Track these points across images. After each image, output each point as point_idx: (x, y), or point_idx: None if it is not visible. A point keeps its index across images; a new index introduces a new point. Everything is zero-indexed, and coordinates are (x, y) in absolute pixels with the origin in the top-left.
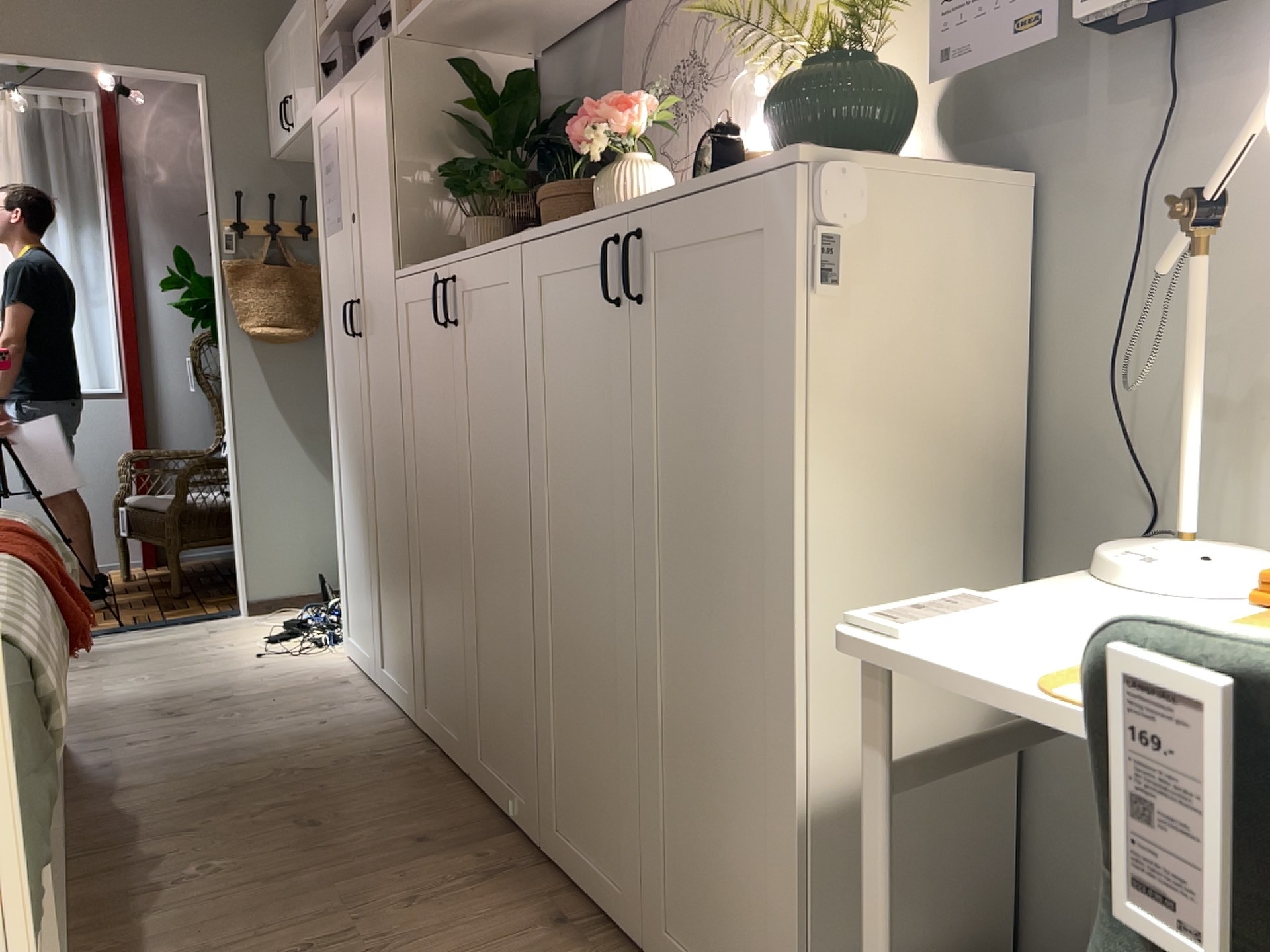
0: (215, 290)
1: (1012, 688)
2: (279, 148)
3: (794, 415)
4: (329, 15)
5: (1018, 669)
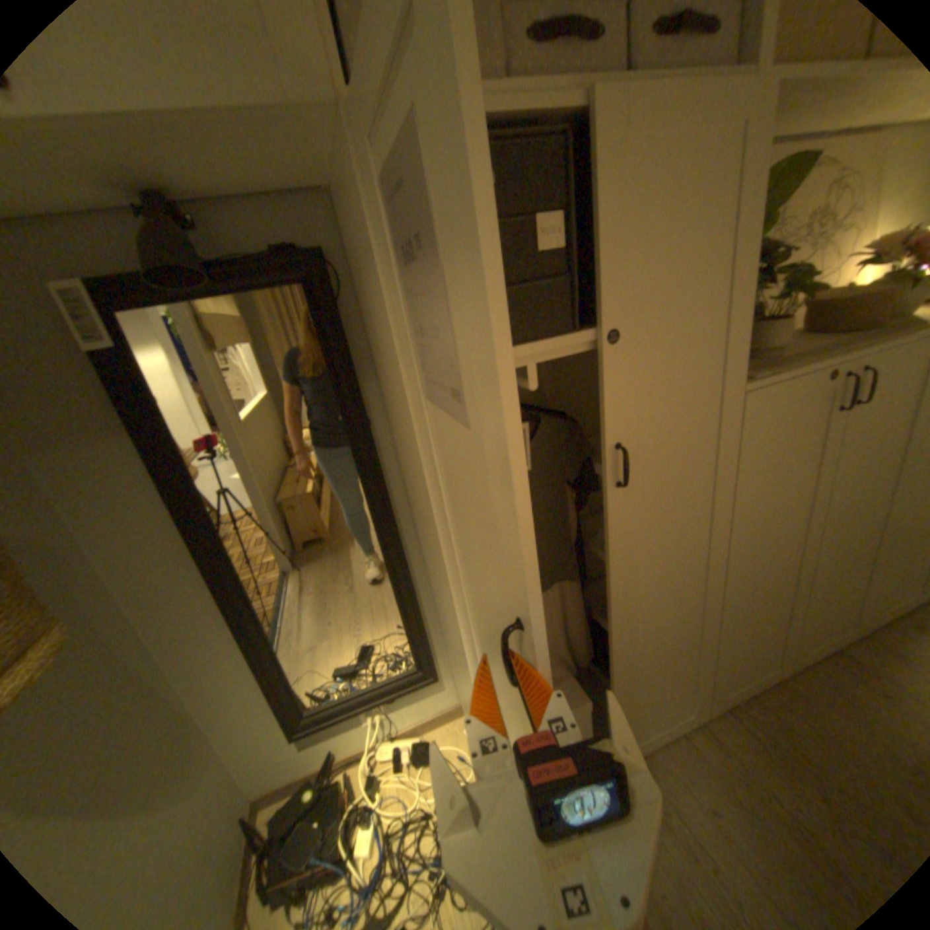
0: None
1: None
2: None
3: None
4: None
5: None
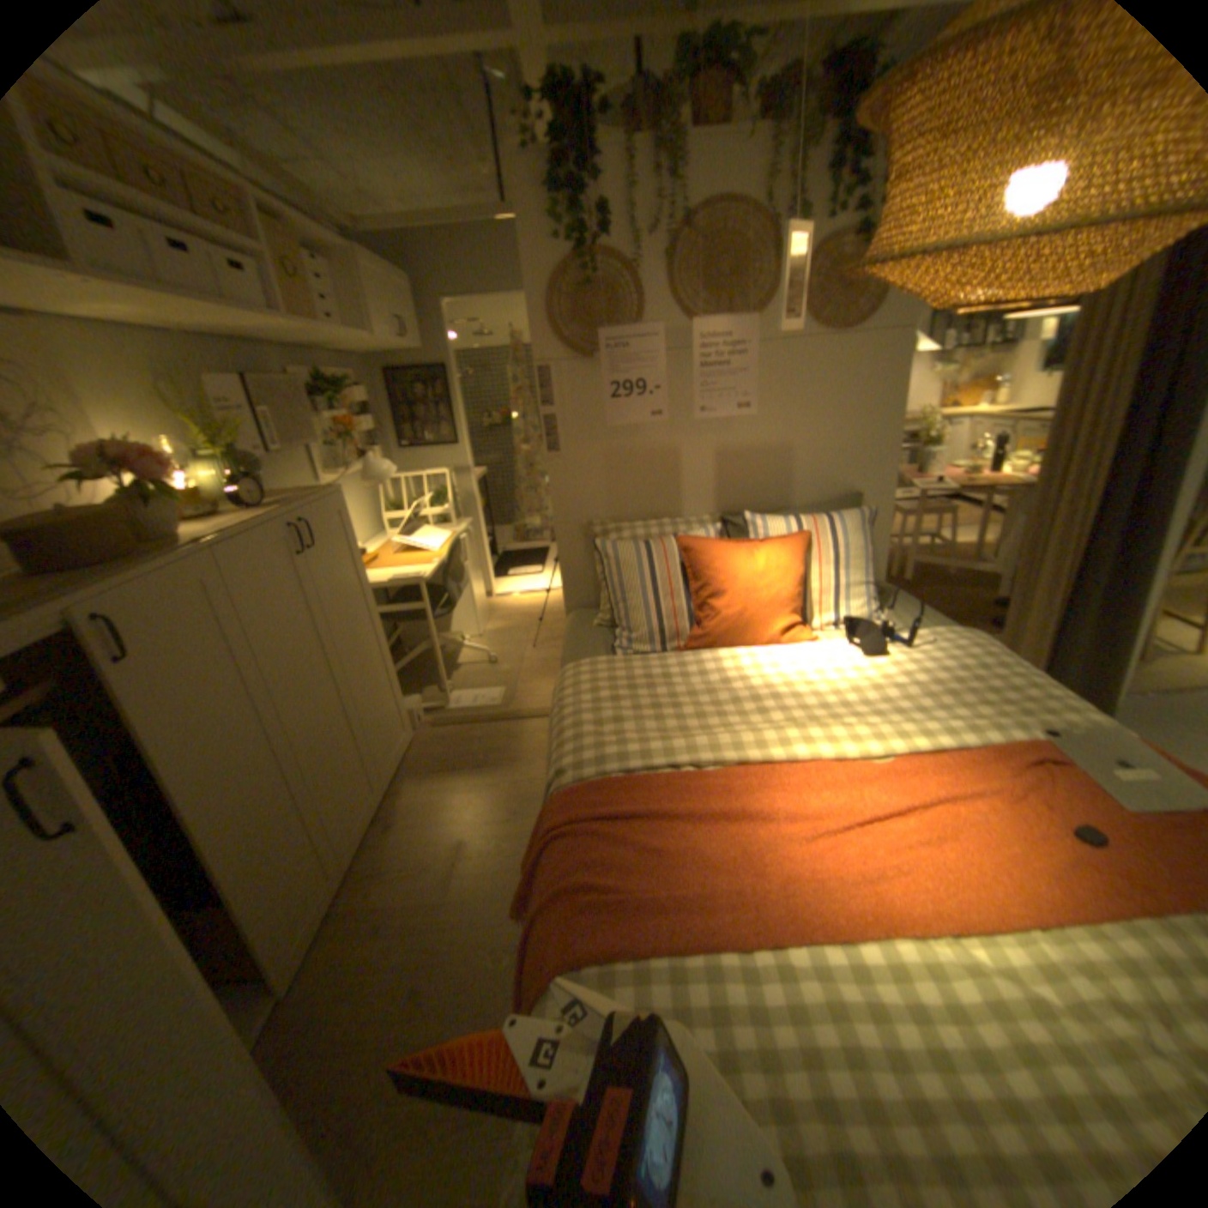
0: None
1: (426, 566)
2: None
3: (359, 557)
4: None
5: (416, 569)
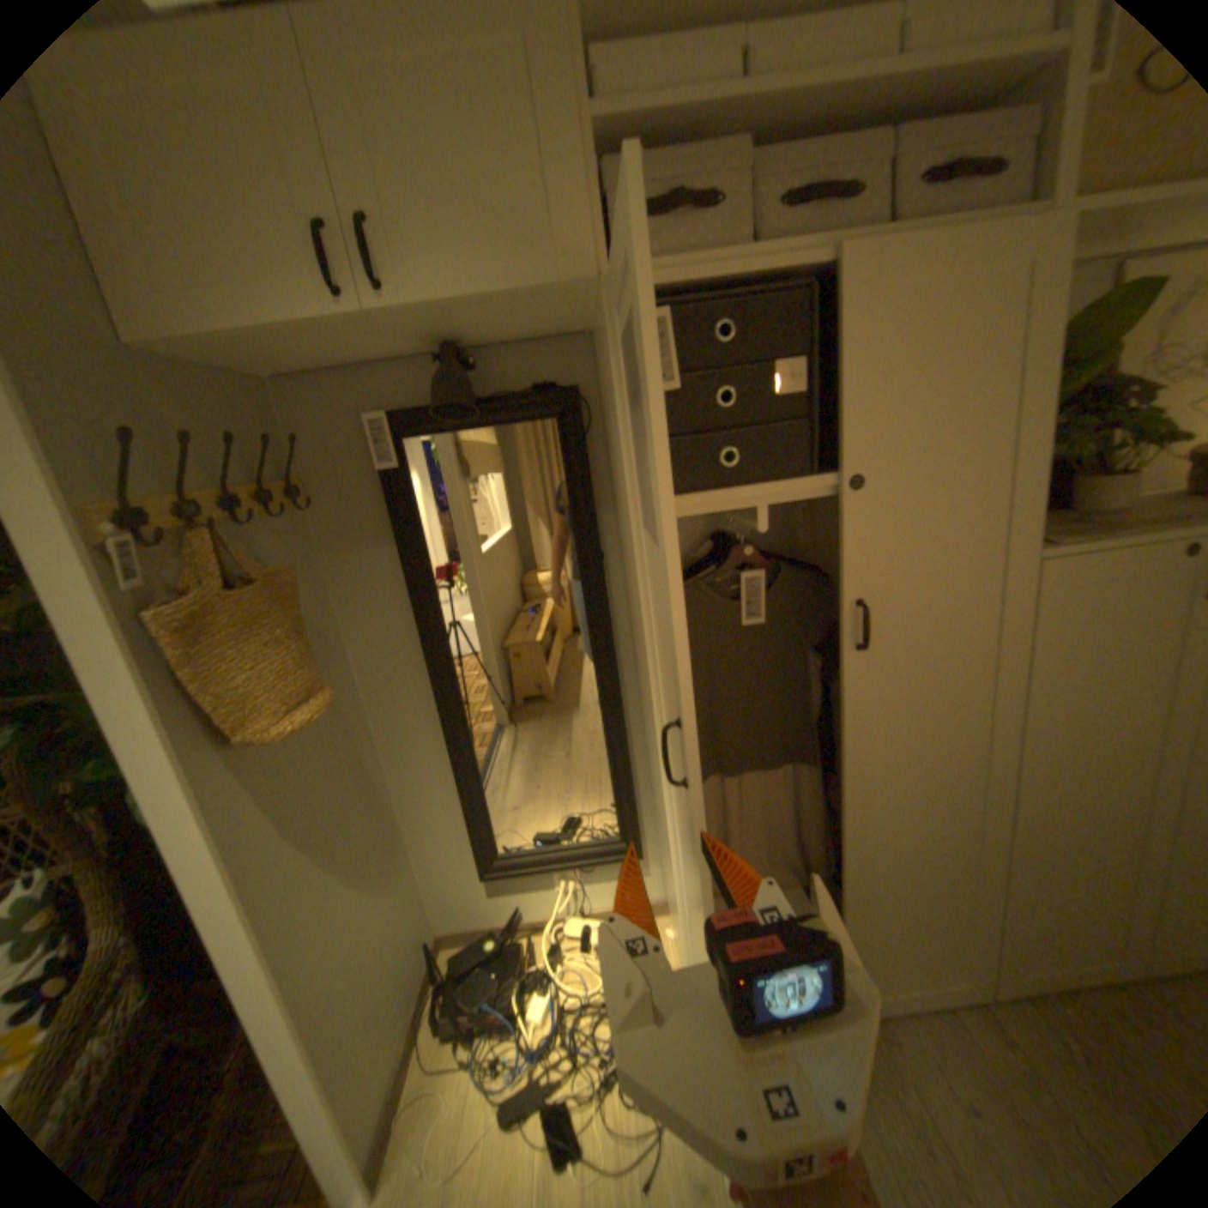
0: (98, 691)
1: None
2: (228, 330)
3: None
4: (598, 85)
5: None
